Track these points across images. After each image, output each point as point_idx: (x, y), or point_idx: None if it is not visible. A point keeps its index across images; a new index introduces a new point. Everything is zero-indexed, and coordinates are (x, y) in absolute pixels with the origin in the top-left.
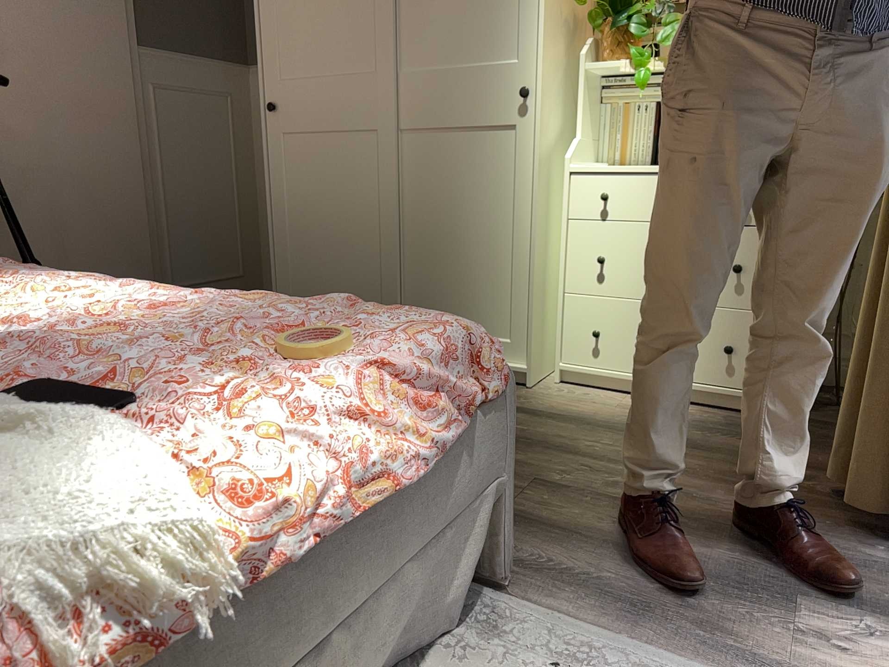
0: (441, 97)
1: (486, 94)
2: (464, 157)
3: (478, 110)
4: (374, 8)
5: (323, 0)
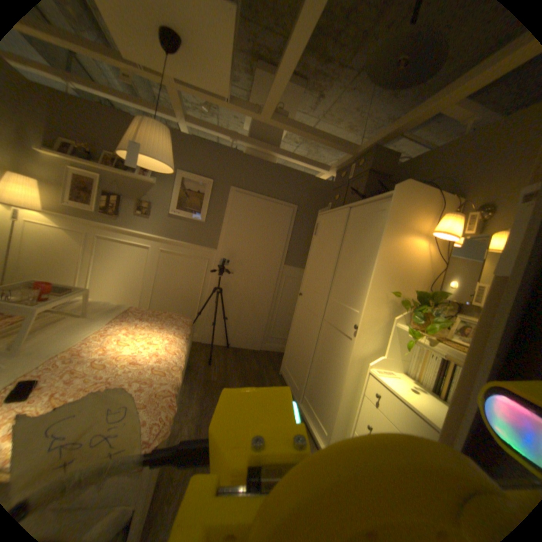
0: (335, 313)
1: (347, 320)
2: (335, 341)
3: (343, 325)
4: (328, 272)
5: (319, 265)
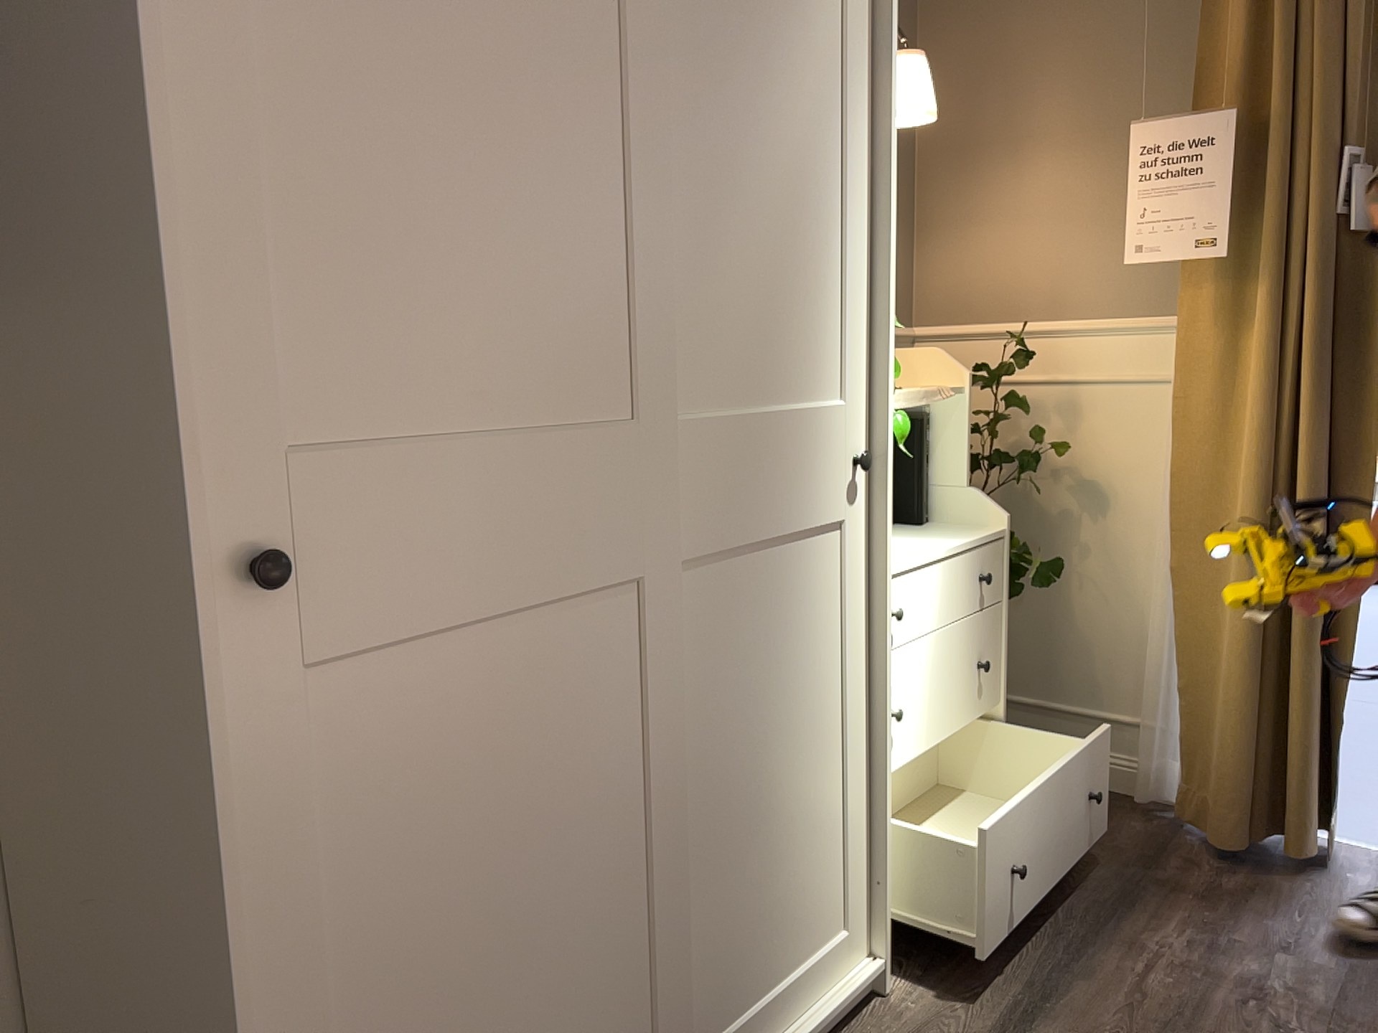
0: (745, 474)
1: (812, 464)
2: (779, 599)
3: (801, 498)
4: (629, 241)
5: (473, 171)
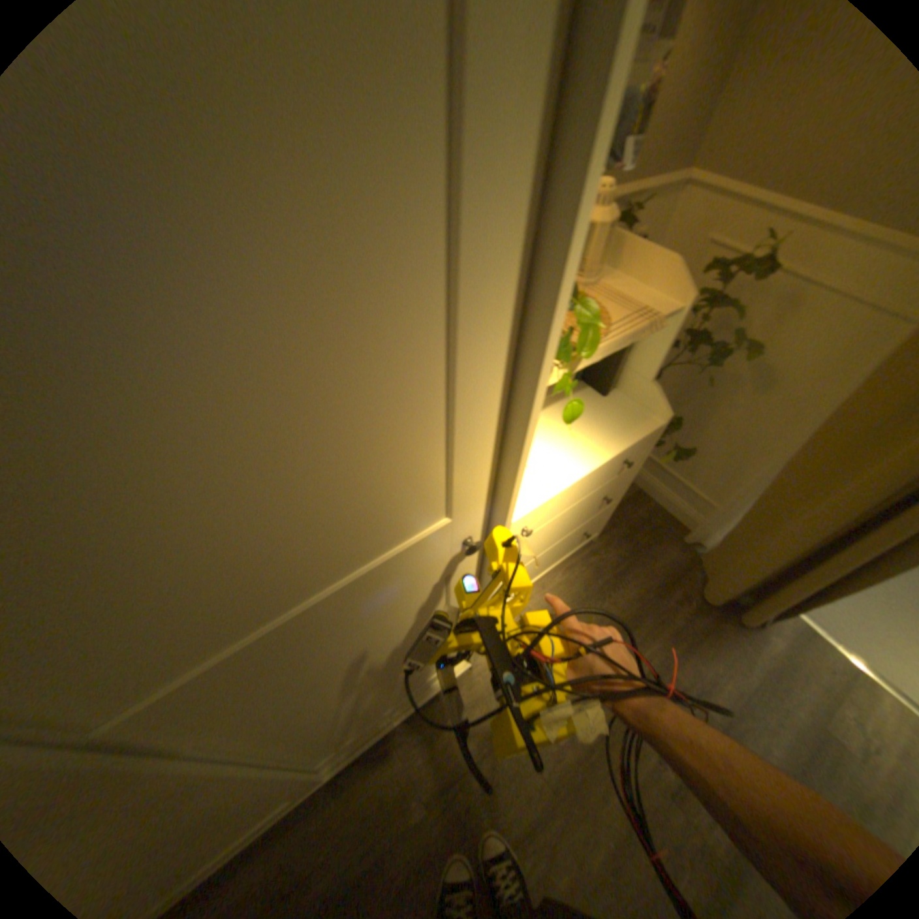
0: (281, 653)
1: (393, 583)
2: (362, 648)
3: (379, 606)
4: None
5: None
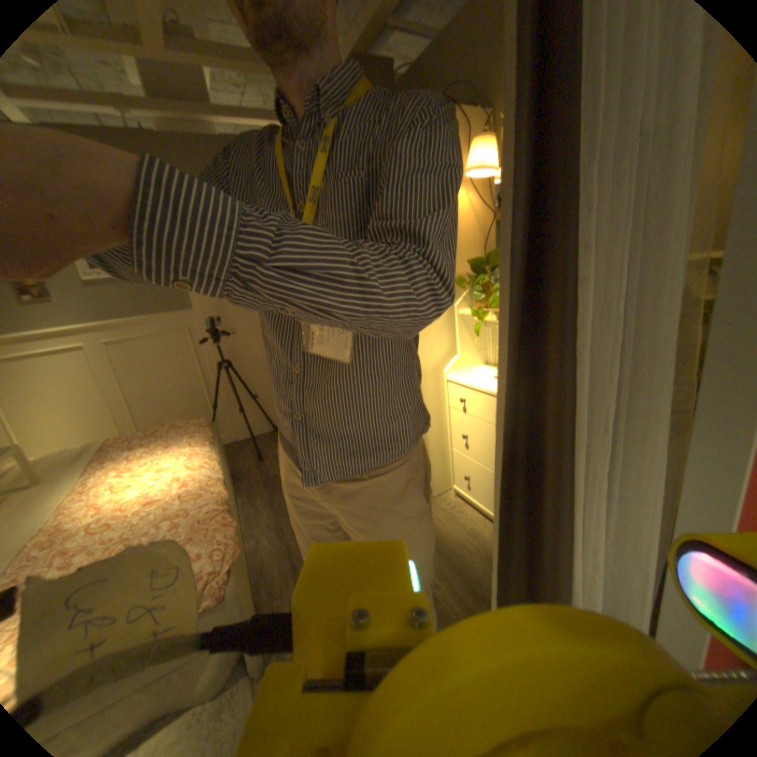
0: None
1: None
2: None
3: None
4: None
5: None
